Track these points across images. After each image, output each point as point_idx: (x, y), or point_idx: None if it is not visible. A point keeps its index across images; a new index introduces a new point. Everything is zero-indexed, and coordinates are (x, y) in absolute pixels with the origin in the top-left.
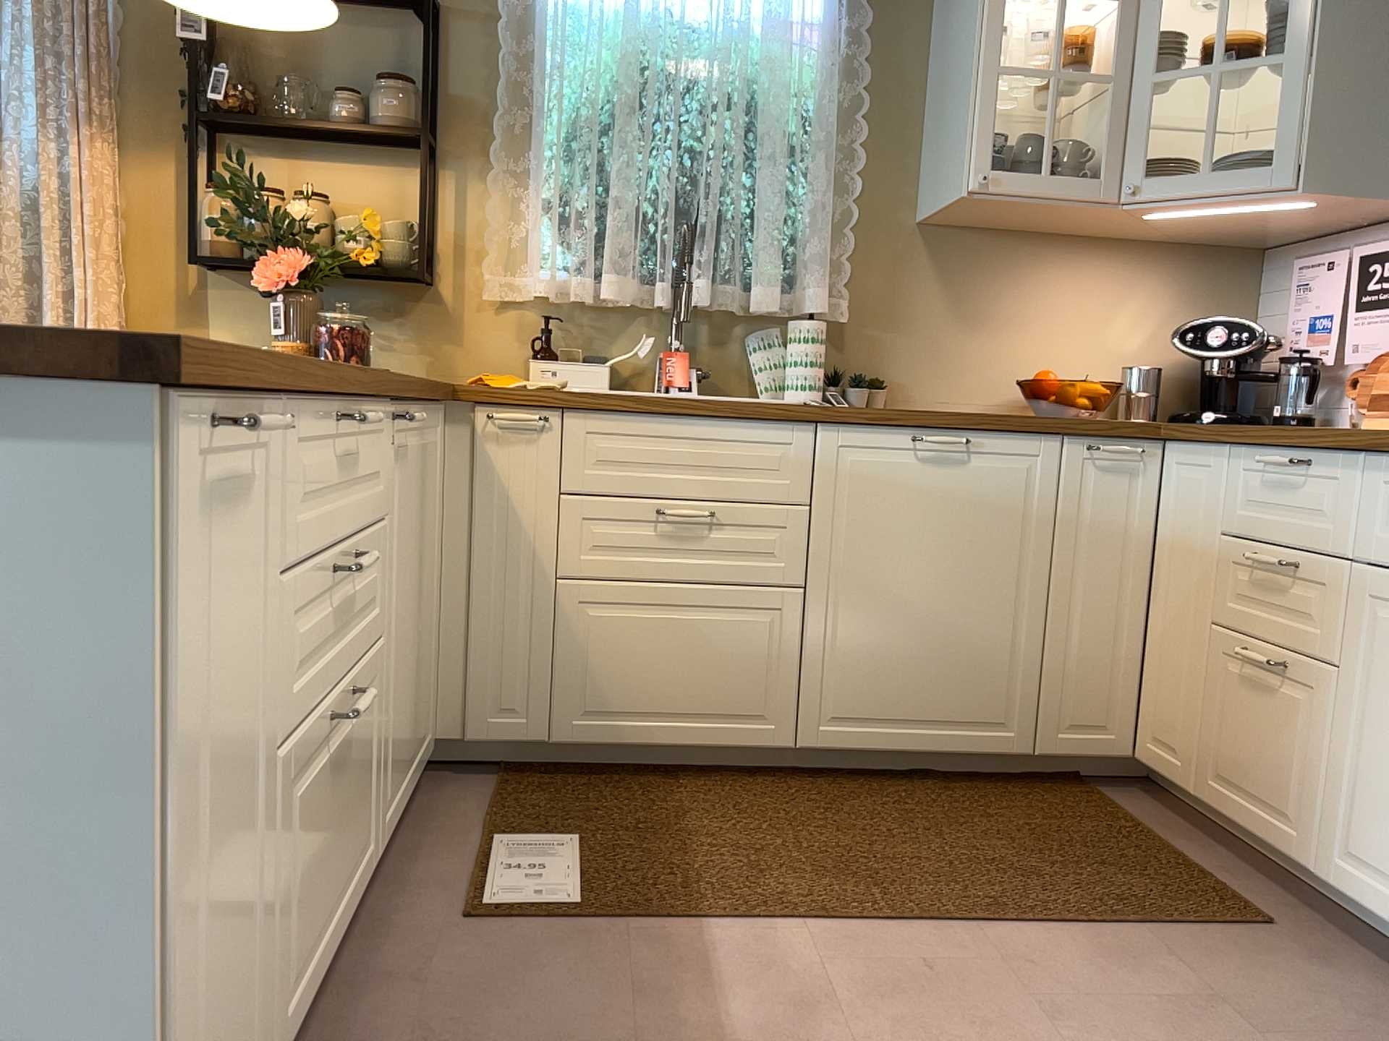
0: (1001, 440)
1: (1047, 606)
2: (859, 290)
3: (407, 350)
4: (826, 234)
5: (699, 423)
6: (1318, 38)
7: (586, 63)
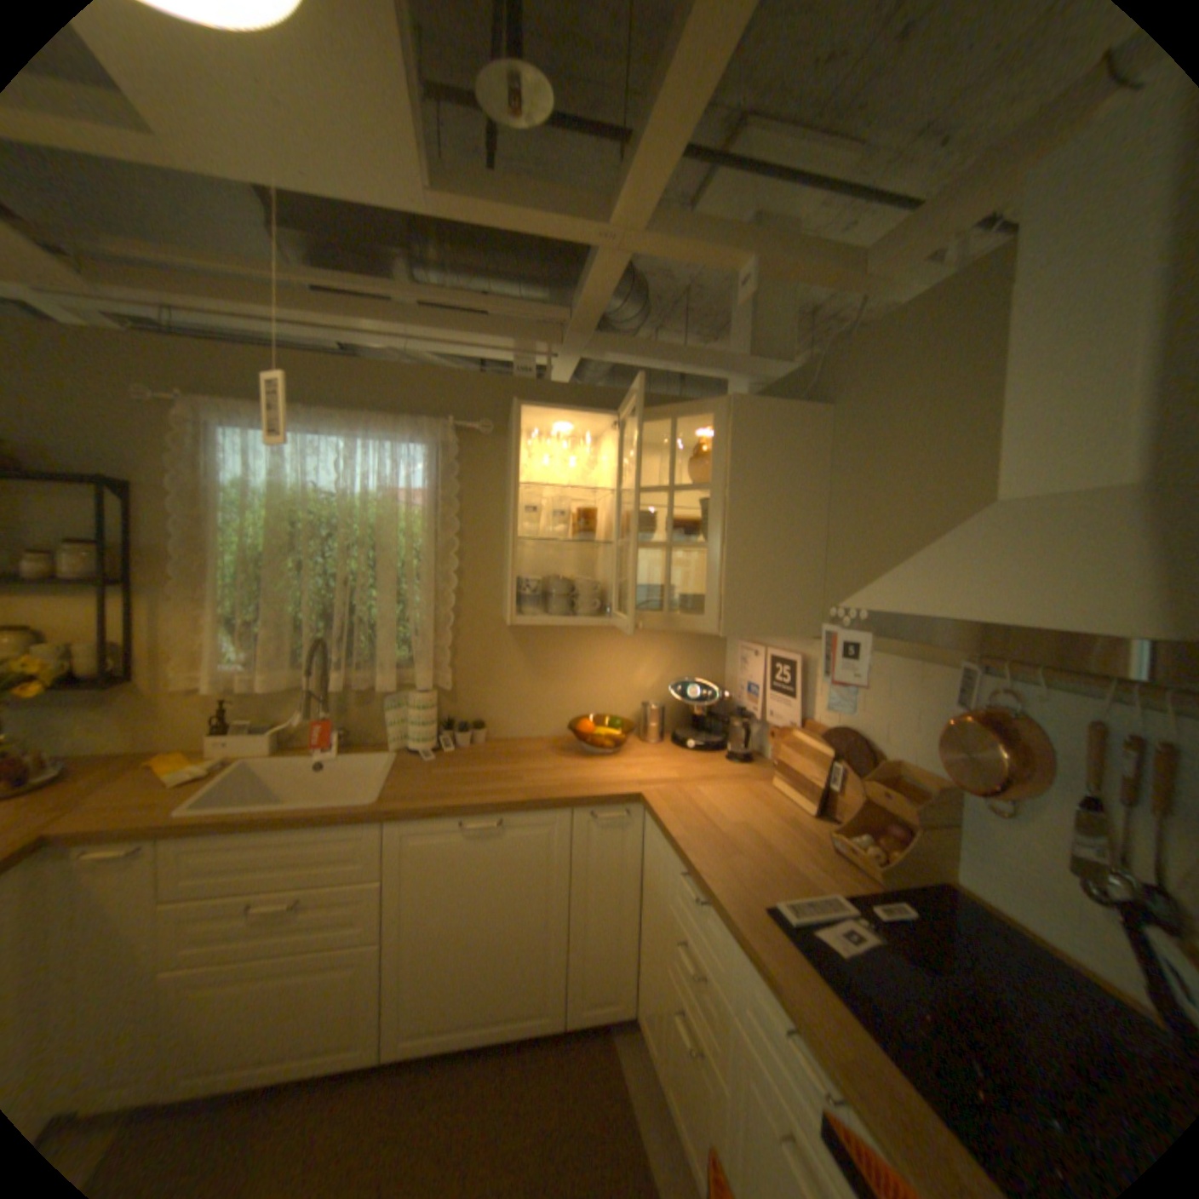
0: (526, 817)
1: (567, 927)
2: (464, 662)
3: (111, 729)
4: (438, 628)
5: (282, 834)
6: (727, 536)
7: (242, 523)
